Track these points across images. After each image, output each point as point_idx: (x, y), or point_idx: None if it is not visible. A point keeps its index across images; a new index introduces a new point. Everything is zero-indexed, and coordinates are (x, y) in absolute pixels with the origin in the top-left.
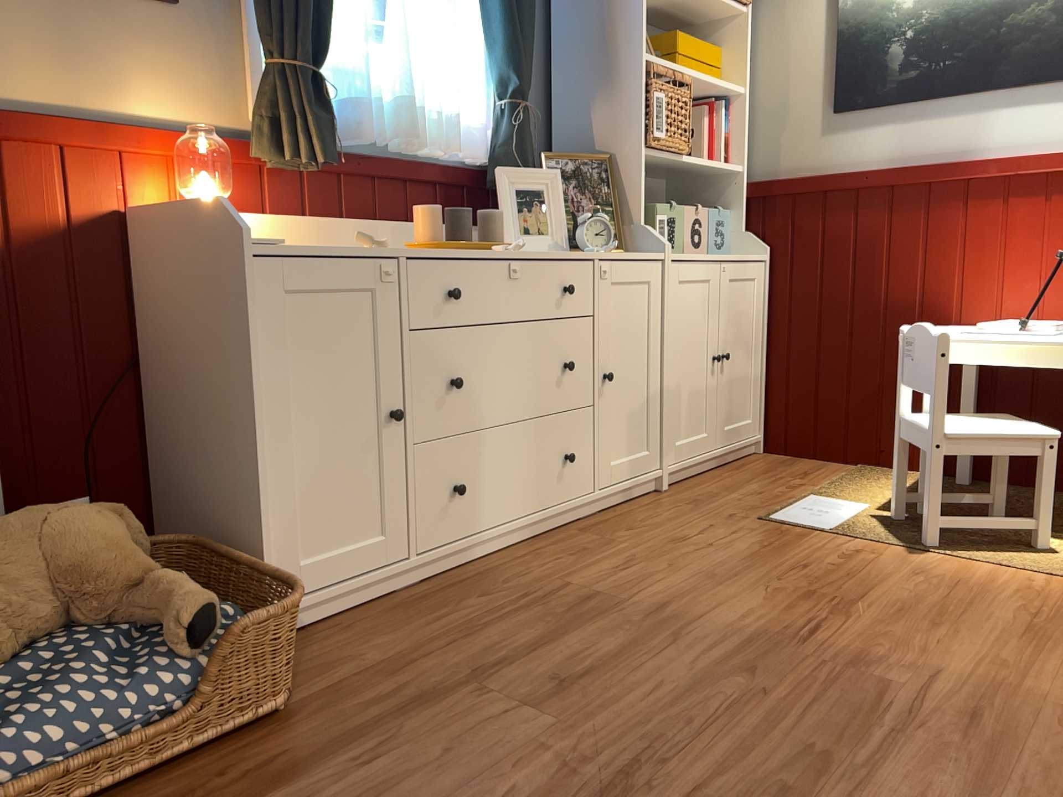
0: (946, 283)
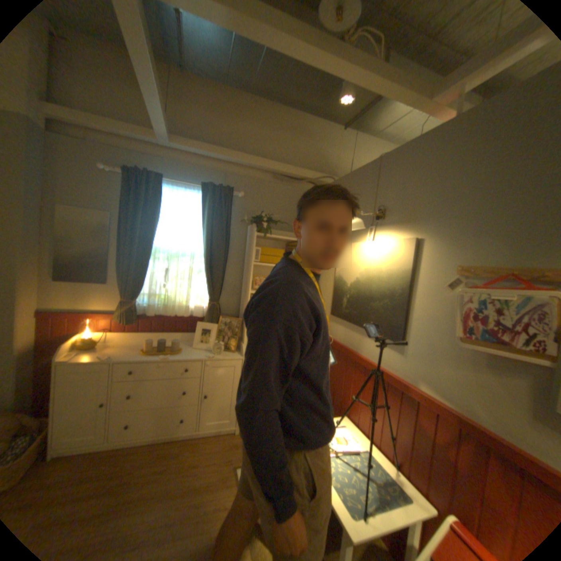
0: (348, 399)
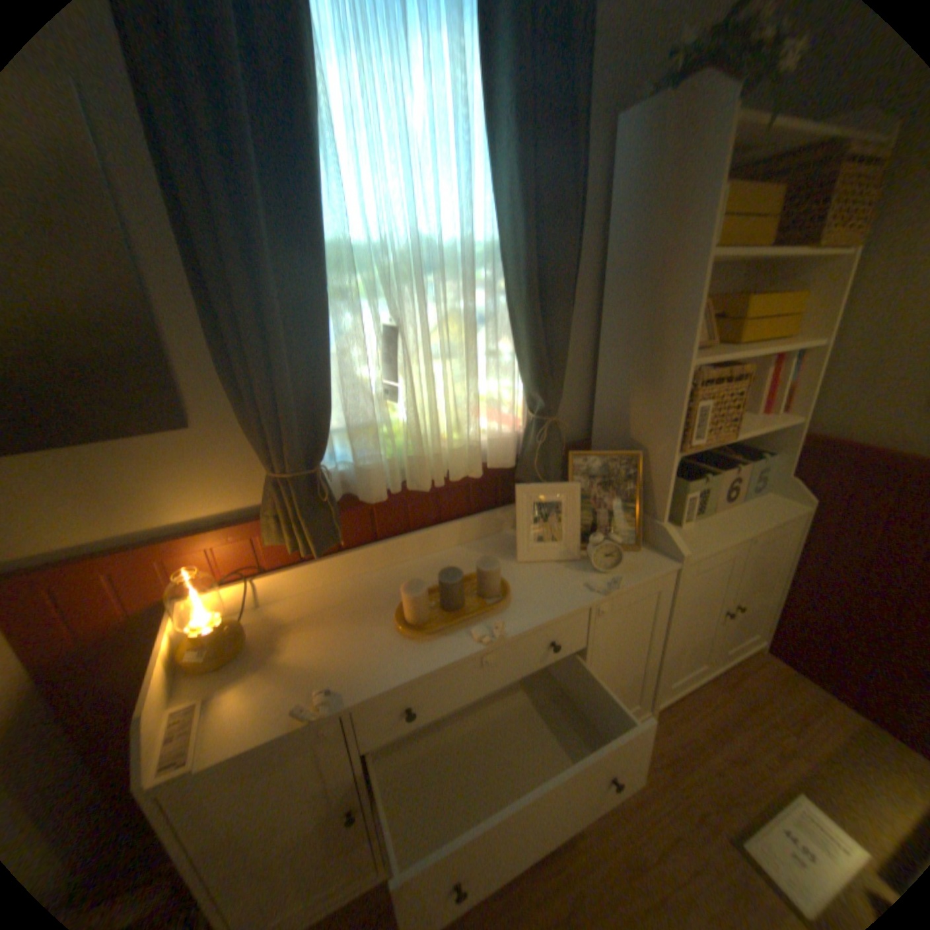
0: None
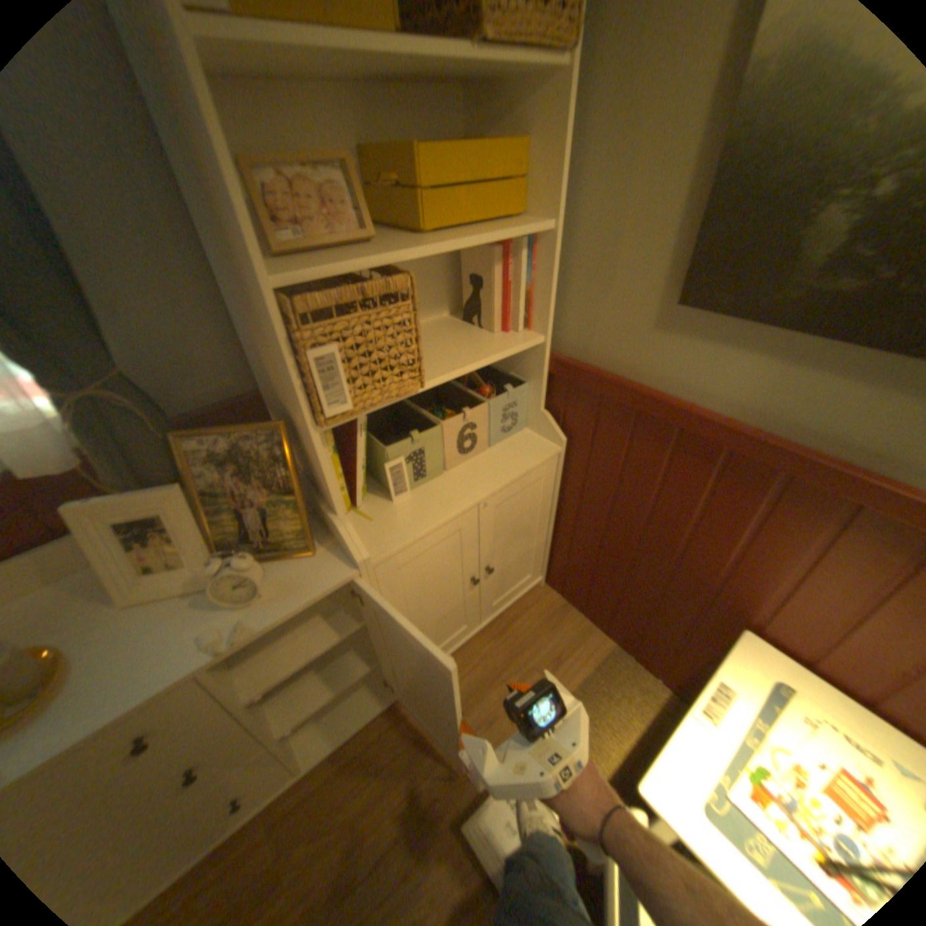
0: (766, 592)
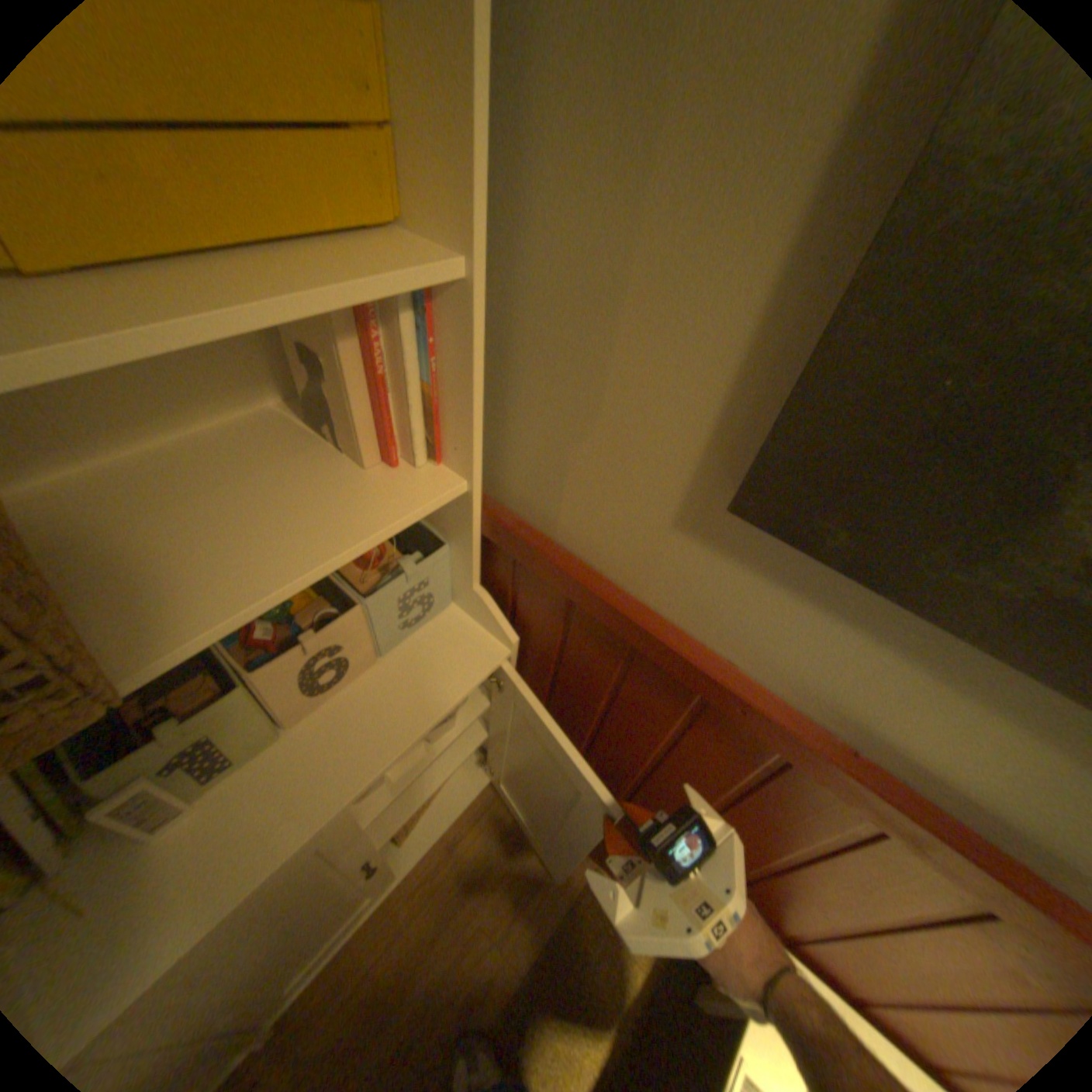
0: (814, 920)
